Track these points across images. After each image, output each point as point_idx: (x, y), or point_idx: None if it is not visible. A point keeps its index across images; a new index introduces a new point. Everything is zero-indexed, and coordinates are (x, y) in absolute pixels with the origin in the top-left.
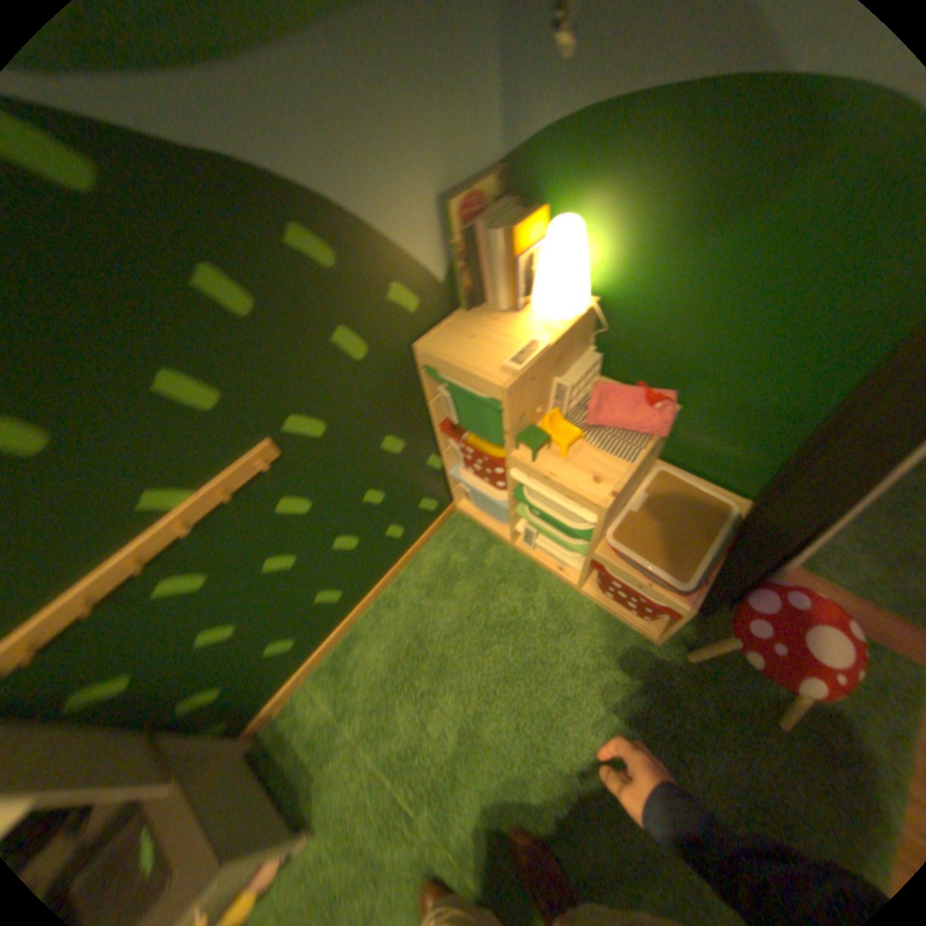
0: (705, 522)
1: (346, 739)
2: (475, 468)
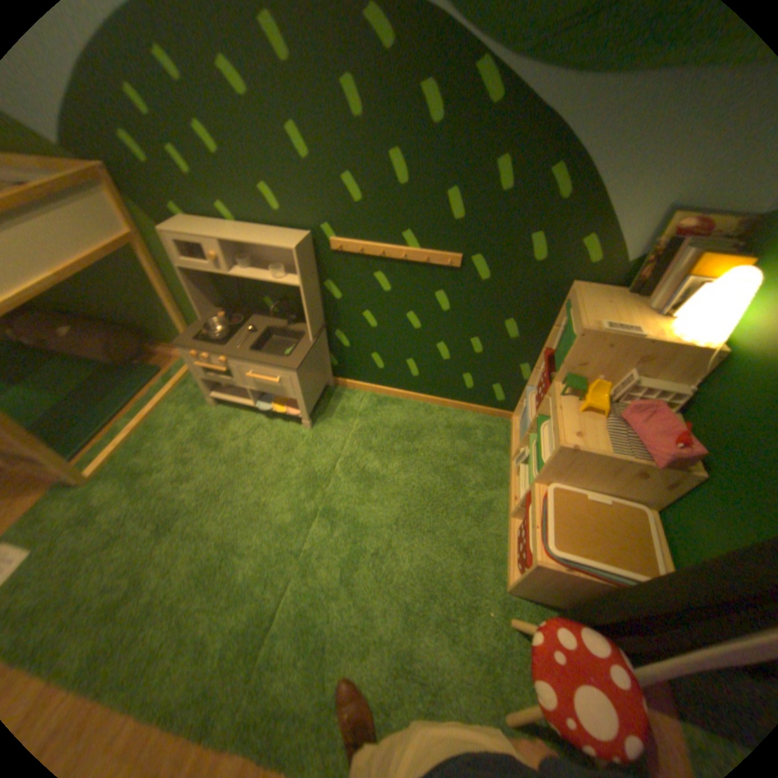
0: (624, 558)
1: (352, 424)
2: (536, 389)
